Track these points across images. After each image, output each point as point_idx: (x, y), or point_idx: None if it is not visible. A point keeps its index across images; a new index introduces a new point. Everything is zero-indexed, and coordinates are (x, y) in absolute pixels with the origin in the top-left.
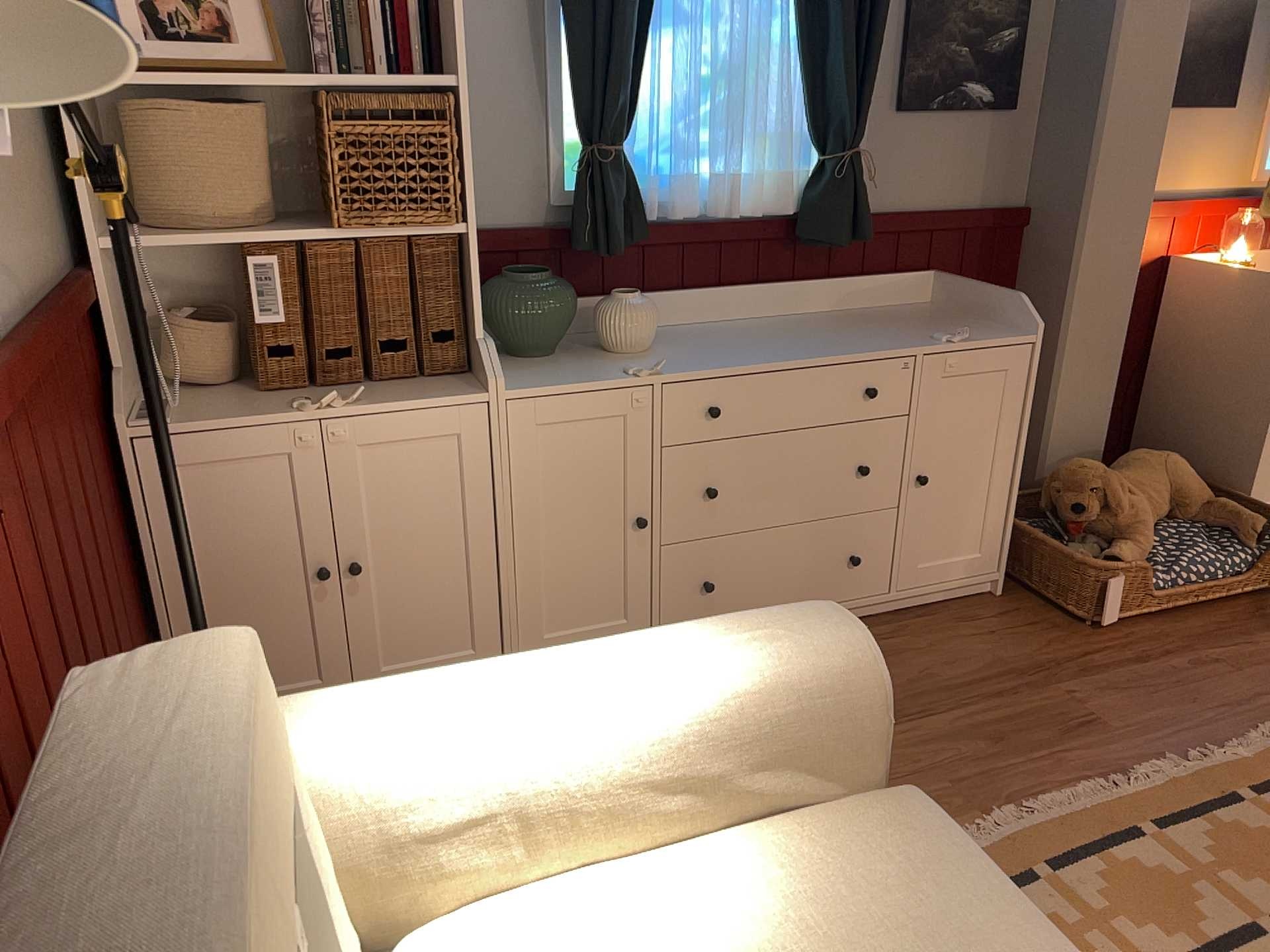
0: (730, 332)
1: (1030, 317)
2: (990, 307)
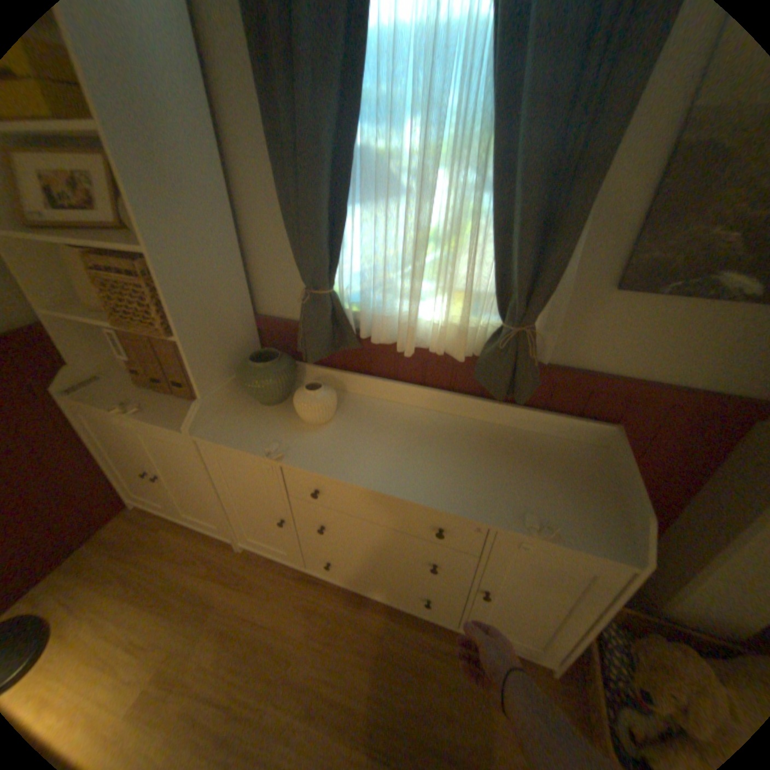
0: (403, 423)
1: (653, 547)
2: (635, 498)
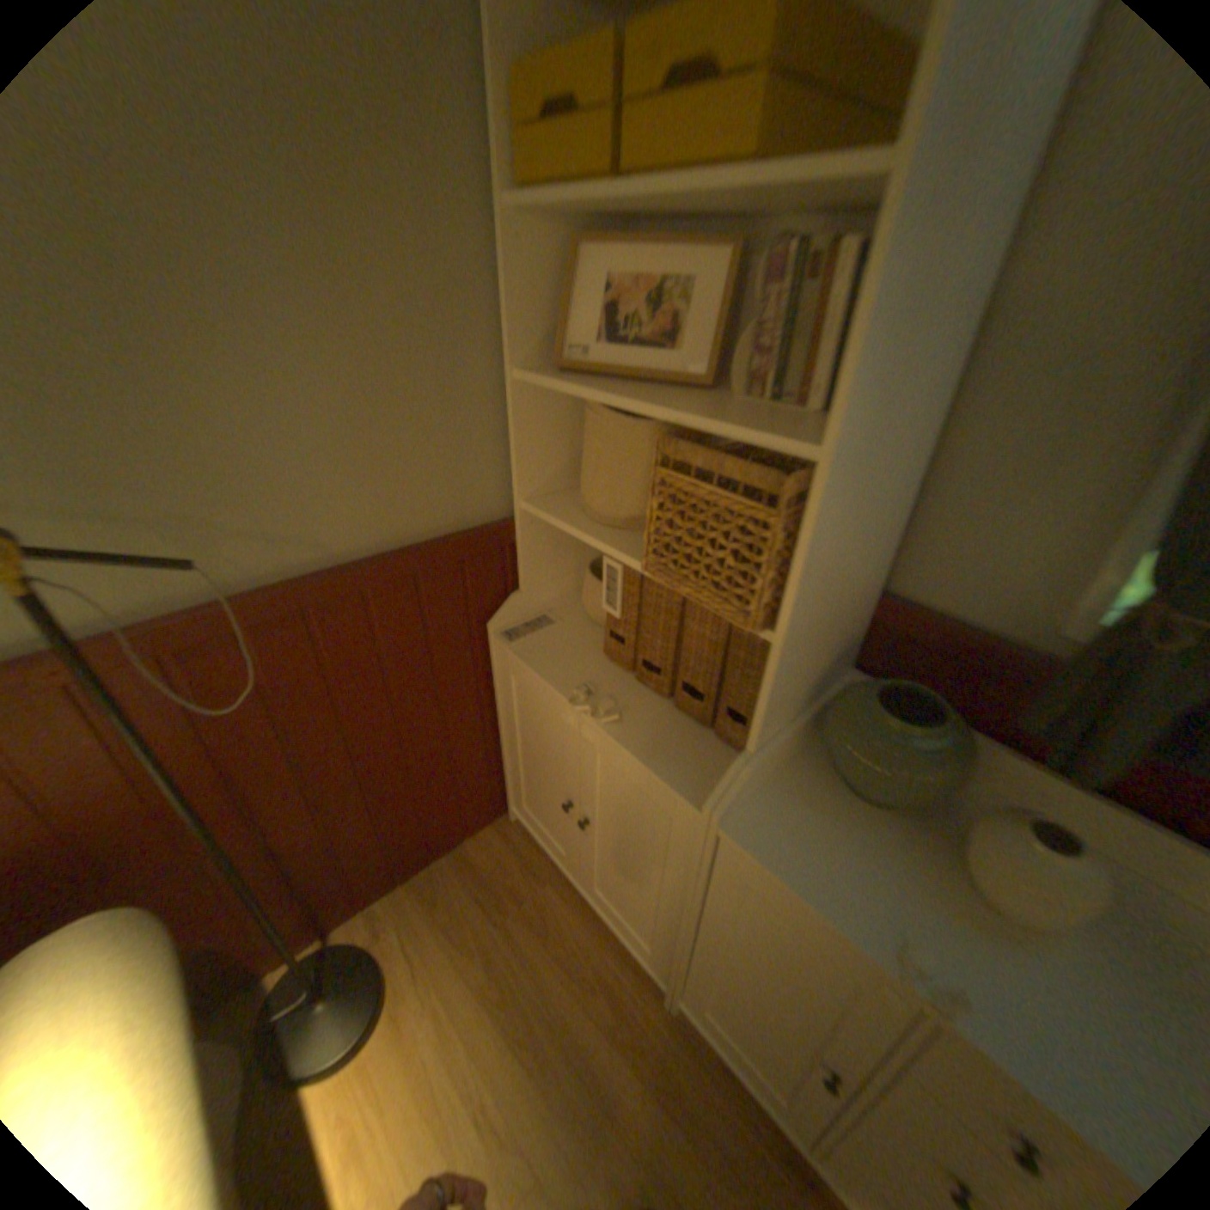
0: None
1: None
2: None
